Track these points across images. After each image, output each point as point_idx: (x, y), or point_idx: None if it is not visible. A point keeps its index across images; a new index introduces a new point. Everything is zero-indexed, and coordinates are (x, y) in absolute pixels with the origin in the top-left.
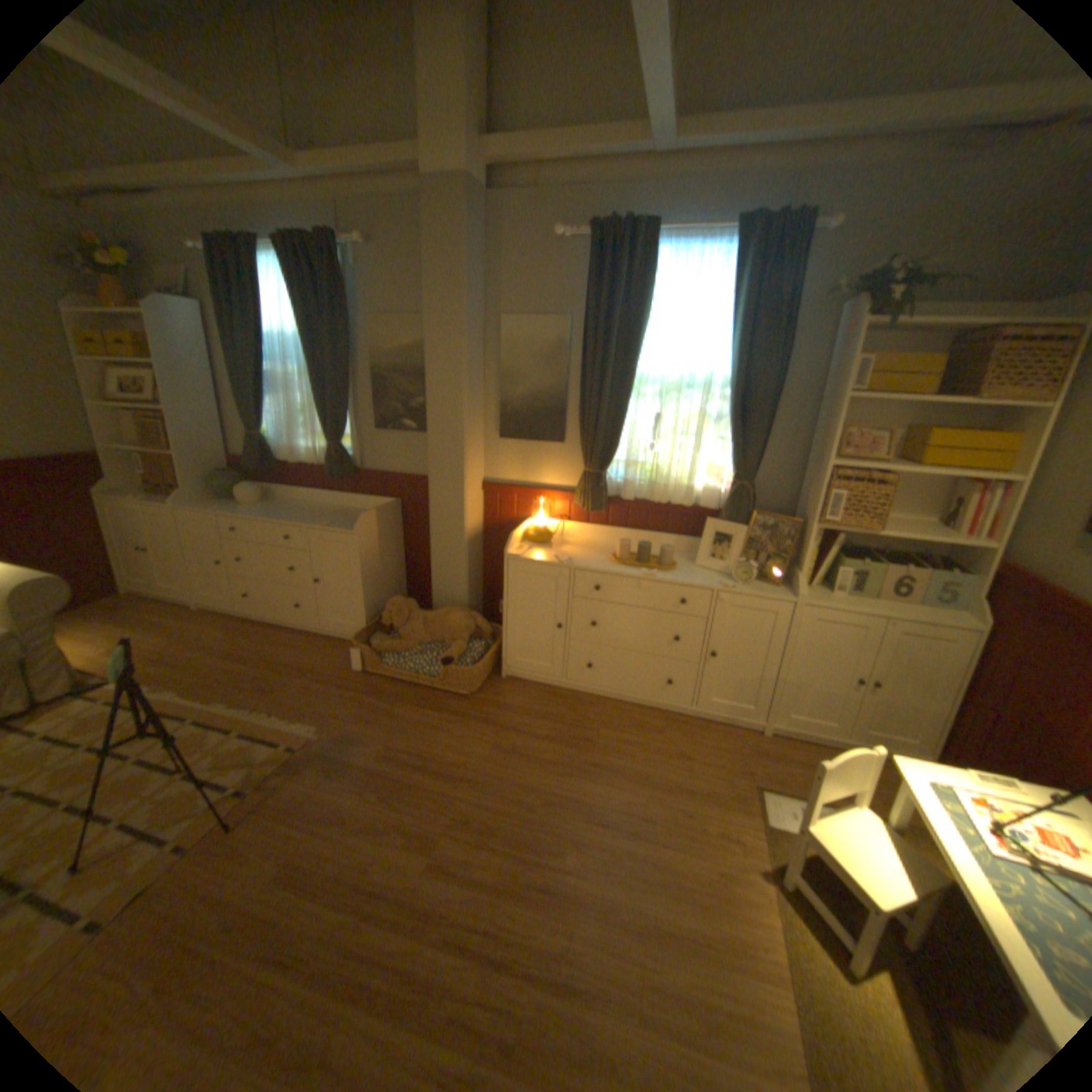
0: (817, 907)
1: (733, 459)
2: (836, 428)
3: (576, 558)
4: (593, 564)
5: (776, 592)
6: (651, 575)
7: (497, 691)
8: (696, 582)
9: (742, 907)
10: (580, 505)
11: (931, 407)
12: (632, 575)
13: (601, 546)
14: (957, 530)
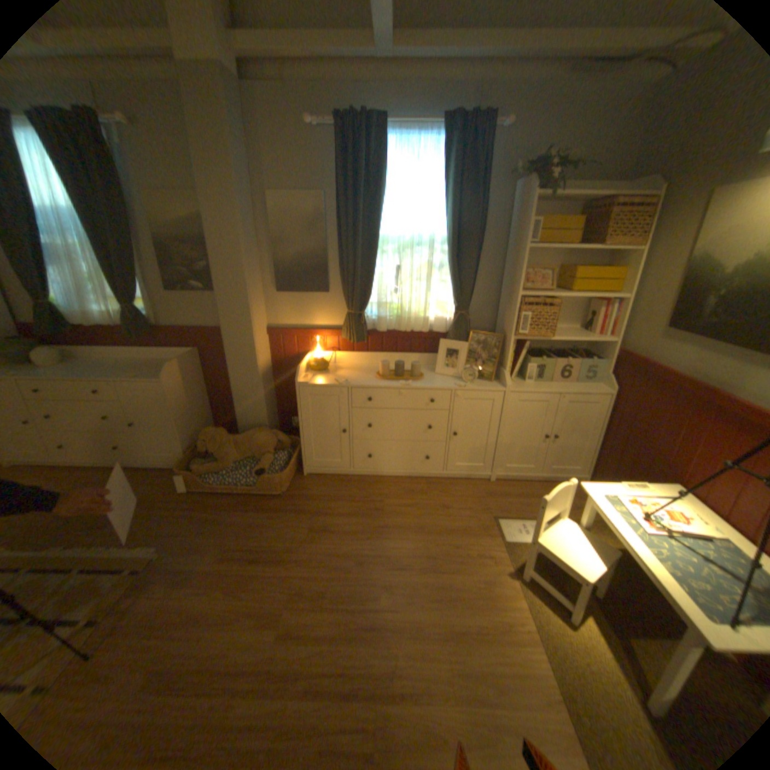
0: (546, 588)
1: (452, 296)
2: (521, 269)
3: (351, 379)
4: (364, 382)
5: (491, 386)
6: (408, 384)
7: (302, 486)
8: (439, 385)
9: (501, 600)
10: (348, 338)
11: (572, 252)
12: (394, 386)
13: (366, 367)
14: (592, 332)
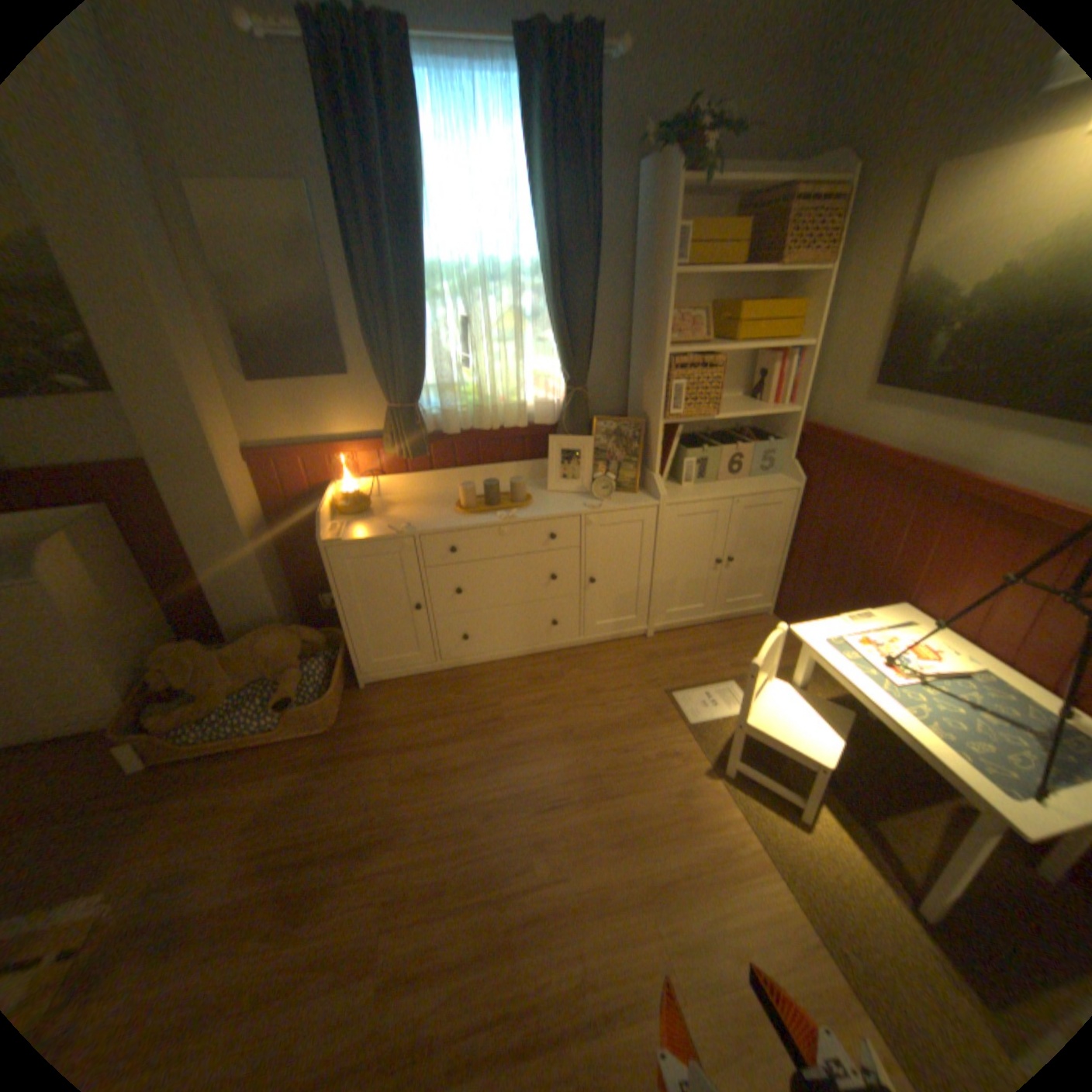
0: (763, 783)
1: (559, 363)
2: (667, 311)
3: (414, 521)
4: (439, 523)
5: (636, 500)
6: (512, 517)
7: (361, 708)
8: (560, 511)
9: (705, 816)
10: (396, 452)
11: (727, 280)
12: (490, 523)
13: (434, 496)
14: (764, 401)
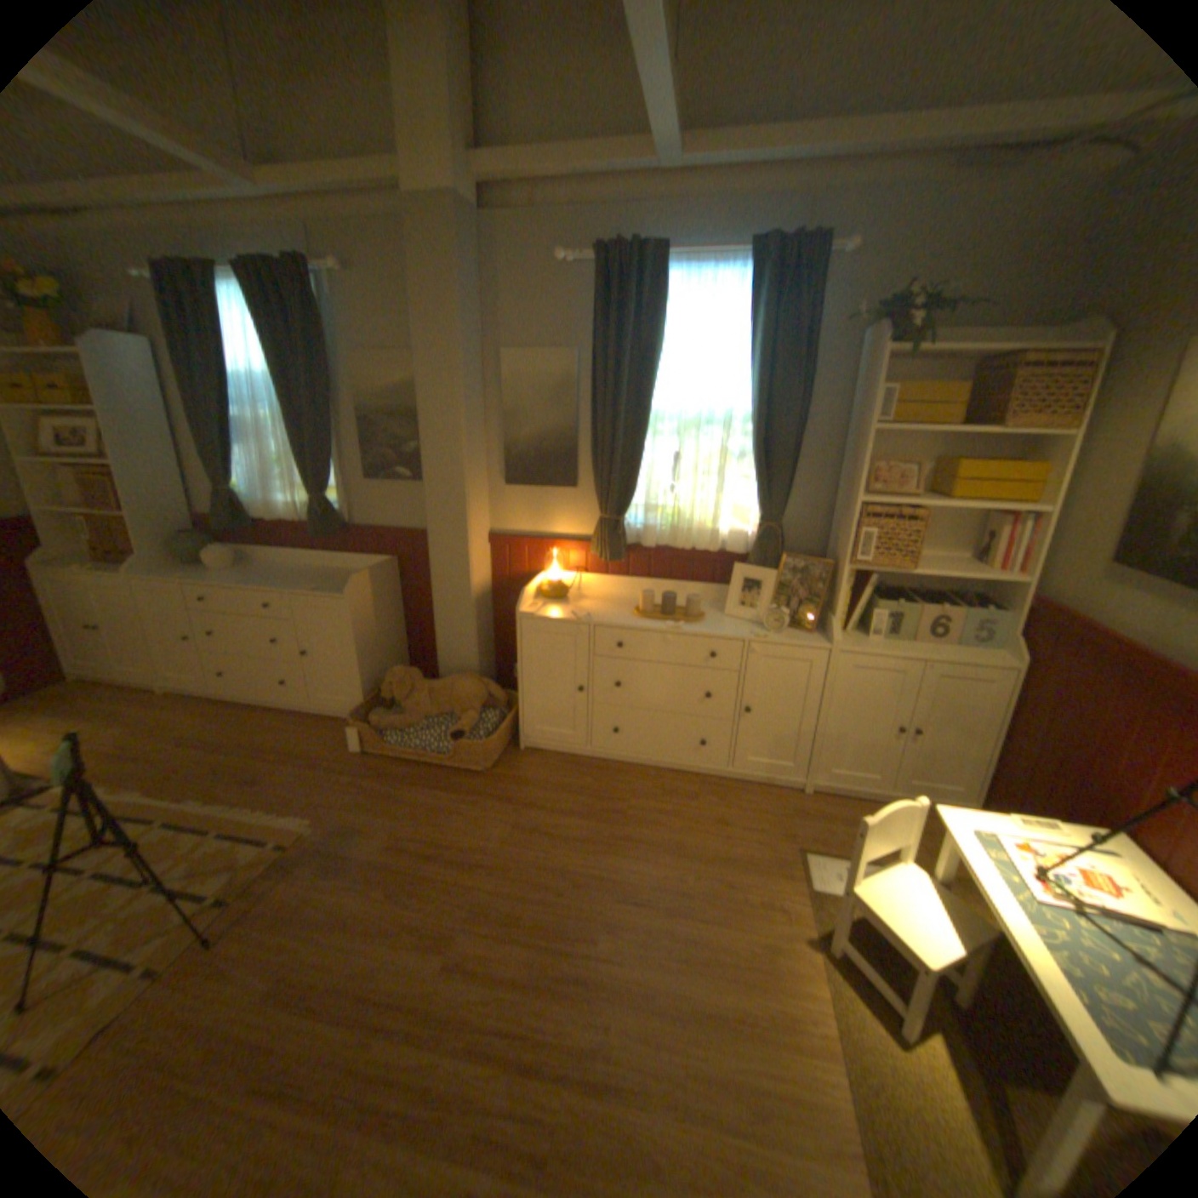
0: (866, 972)
1: (759, 499)
2: (863, 462)
3: (596, 613)
4: (615, 619)
5: (809, 640)
6: (677, 627)
7: (515, 764)
8: (726, 632)
9: (788, 979)
10: (598, 555)
11: (958, 437)
12: (657, 628)
13: (622, 599)
14: (990, 565)
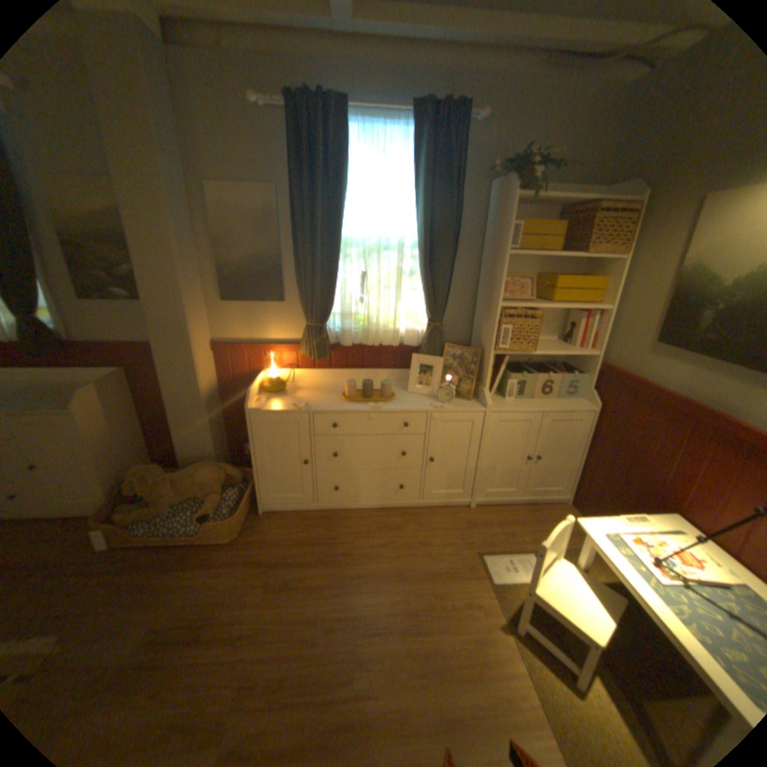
0: (546, 645)
1: (425, 306)
2: (501, 278)
3: (312, 401)
4: (328, 405)
5: (470, 405)
6: (378, 407)
7: (257, 528)
8: (413, 407)
9: (496, 665)
10: (308, 354)
11: (550, 260)
12: (363, 409)
13: (330, 386)
14: (573, 344)
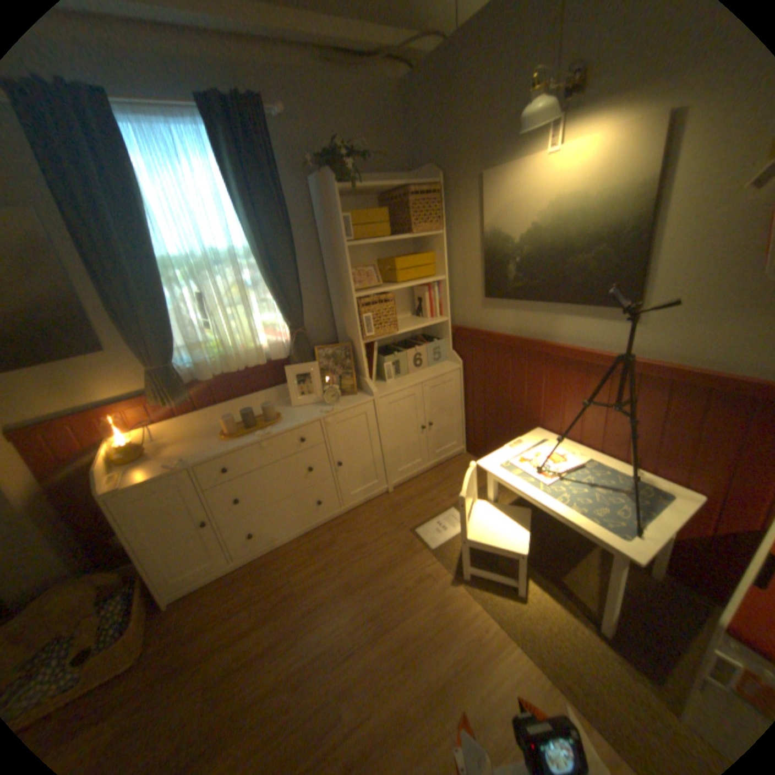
0: (487, 577)
1: (280, 315)
2: (347, 271)
3: (185, 455)
4: (207, 452)
5: (357, 399)
6: (267, 433)
7: (165, 629)
8: (304, 419)
9: (457, 617)
10: (159, 404)
11: (382, 246)
12: (250, 442)
13: (201, 431)
14: (424, 317)
